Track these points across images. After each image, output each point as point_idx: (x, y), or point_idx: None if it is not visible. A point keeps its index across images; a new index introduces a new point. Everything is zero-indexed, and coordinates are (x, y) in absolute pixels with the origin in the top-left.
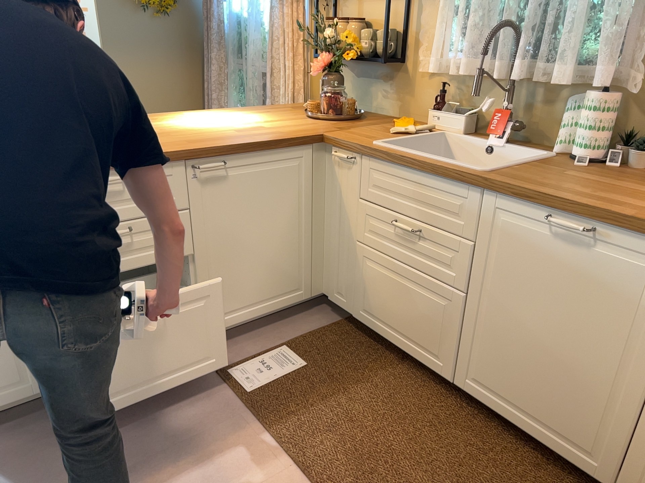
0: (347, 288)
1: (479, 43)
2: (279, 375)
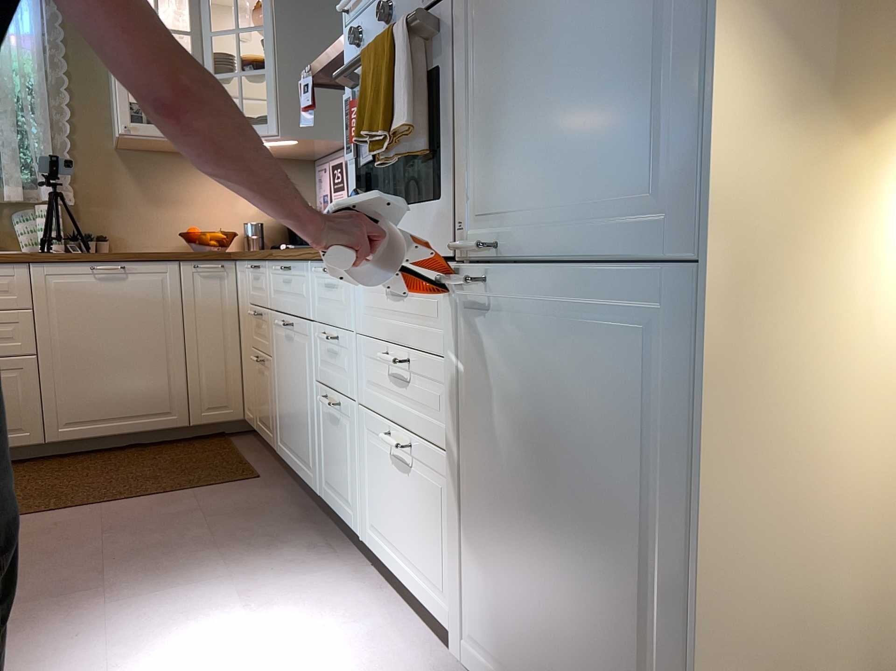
0: None
1: None
2: None
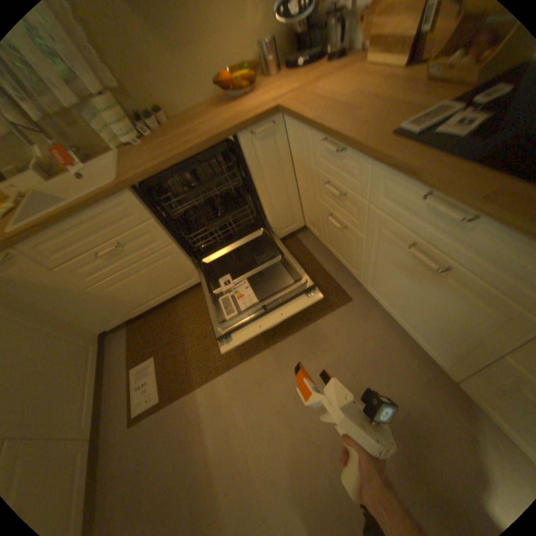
0: (111, 314)
1: None
2: (153, 377)
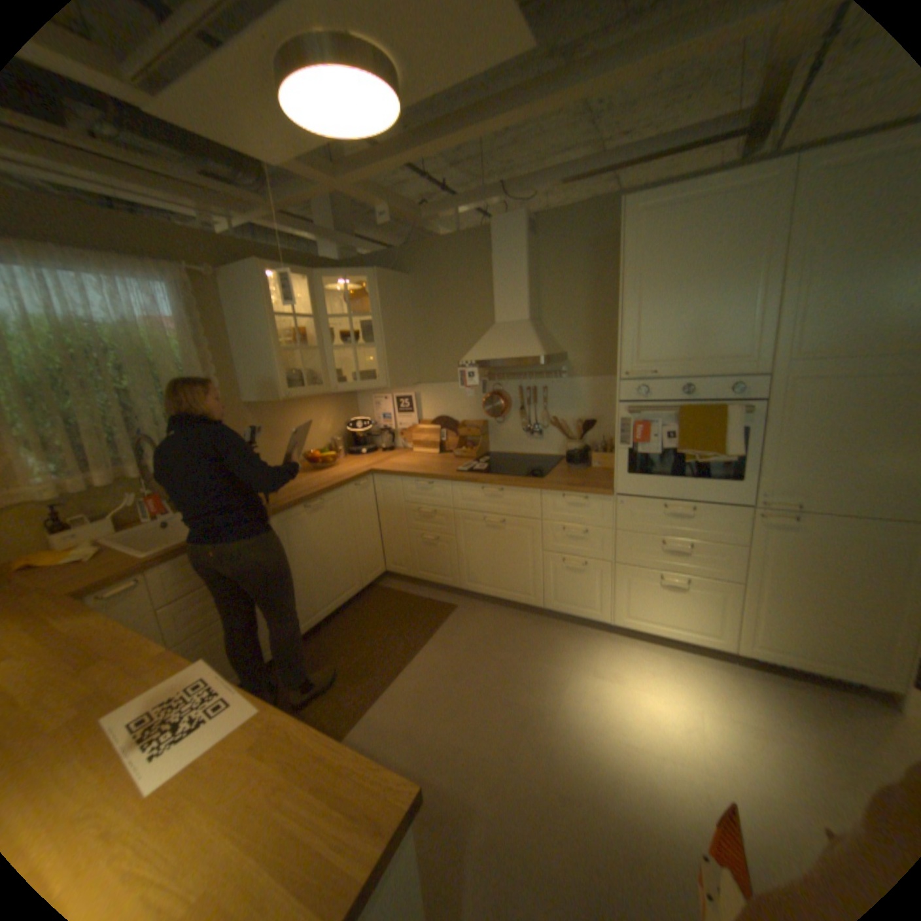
0: None
1: (101, 459)
2: None
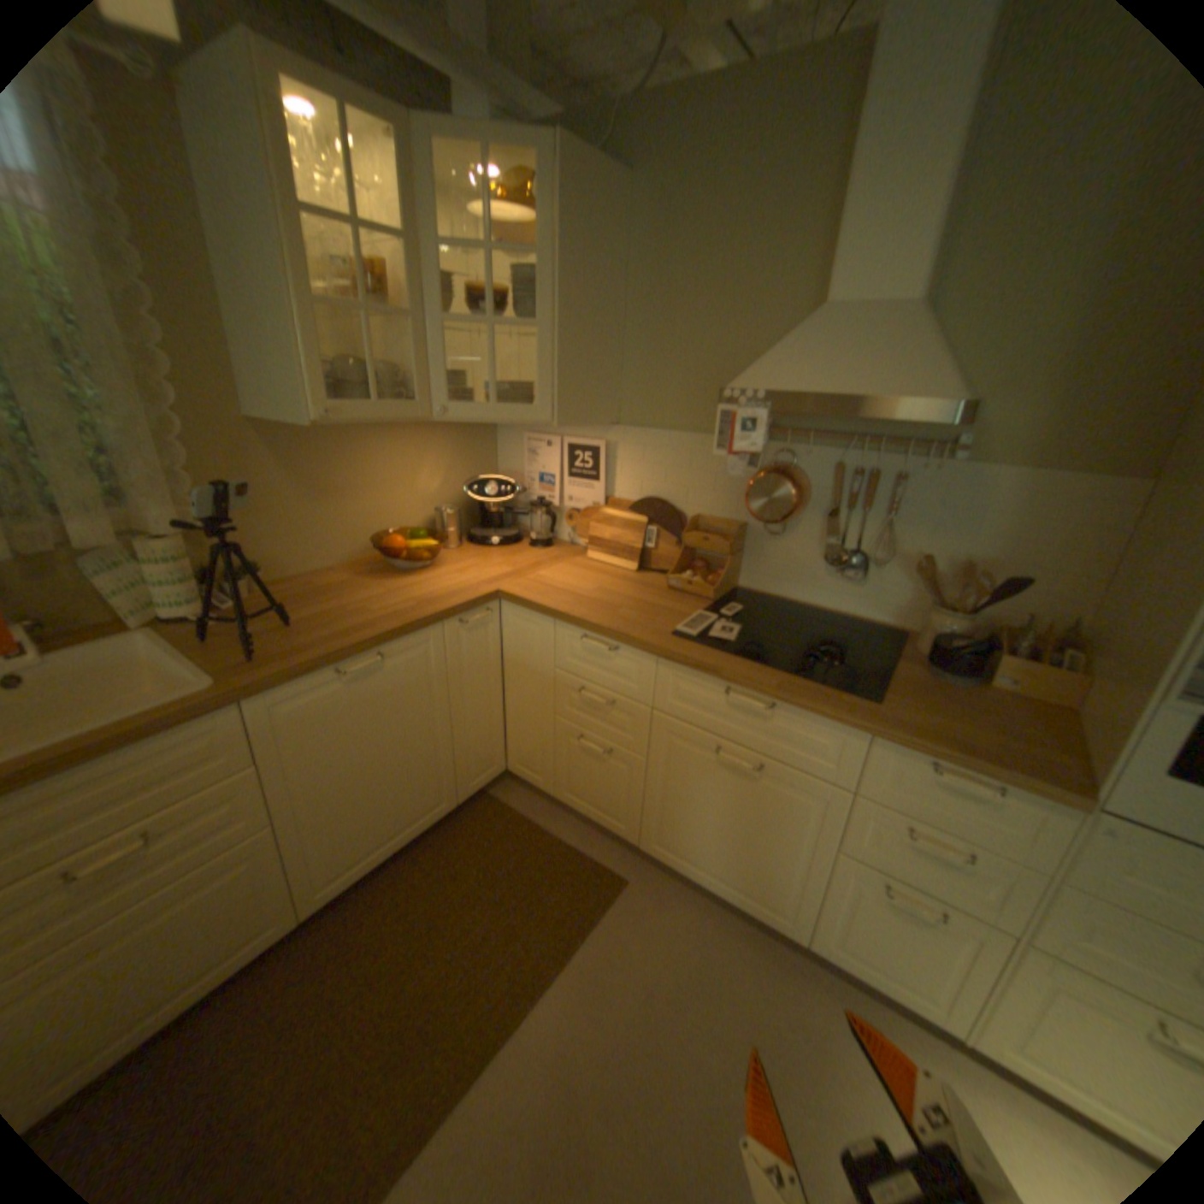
0: None
1: None
2: None
